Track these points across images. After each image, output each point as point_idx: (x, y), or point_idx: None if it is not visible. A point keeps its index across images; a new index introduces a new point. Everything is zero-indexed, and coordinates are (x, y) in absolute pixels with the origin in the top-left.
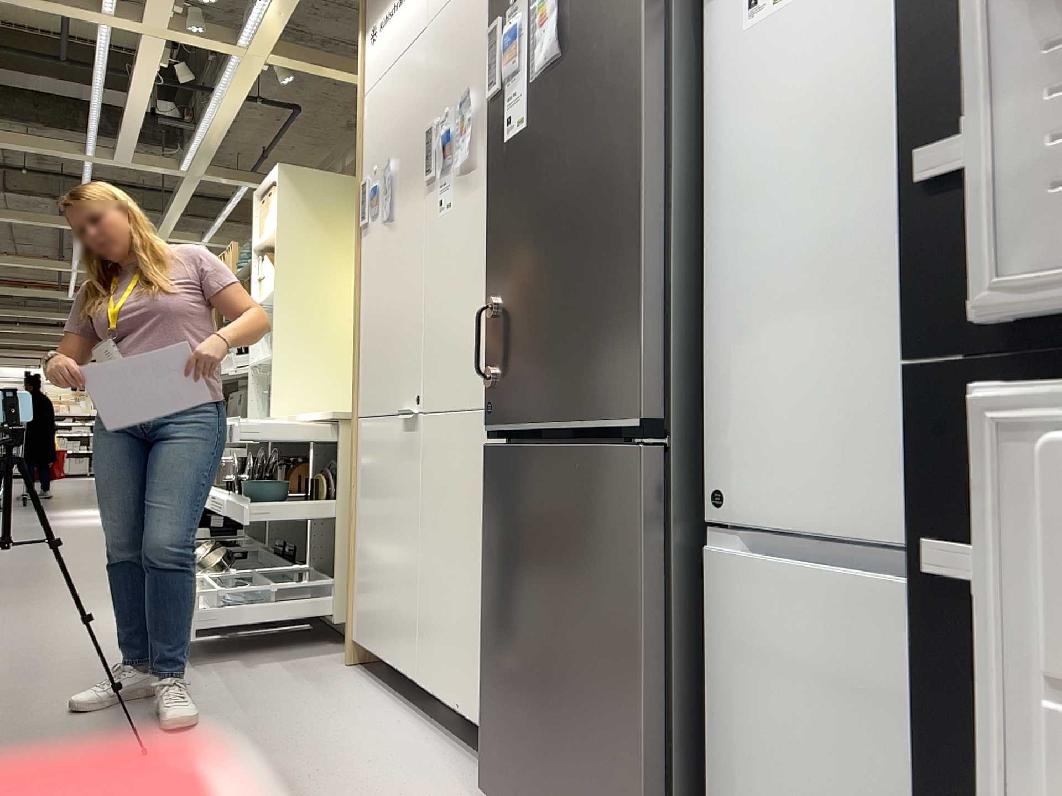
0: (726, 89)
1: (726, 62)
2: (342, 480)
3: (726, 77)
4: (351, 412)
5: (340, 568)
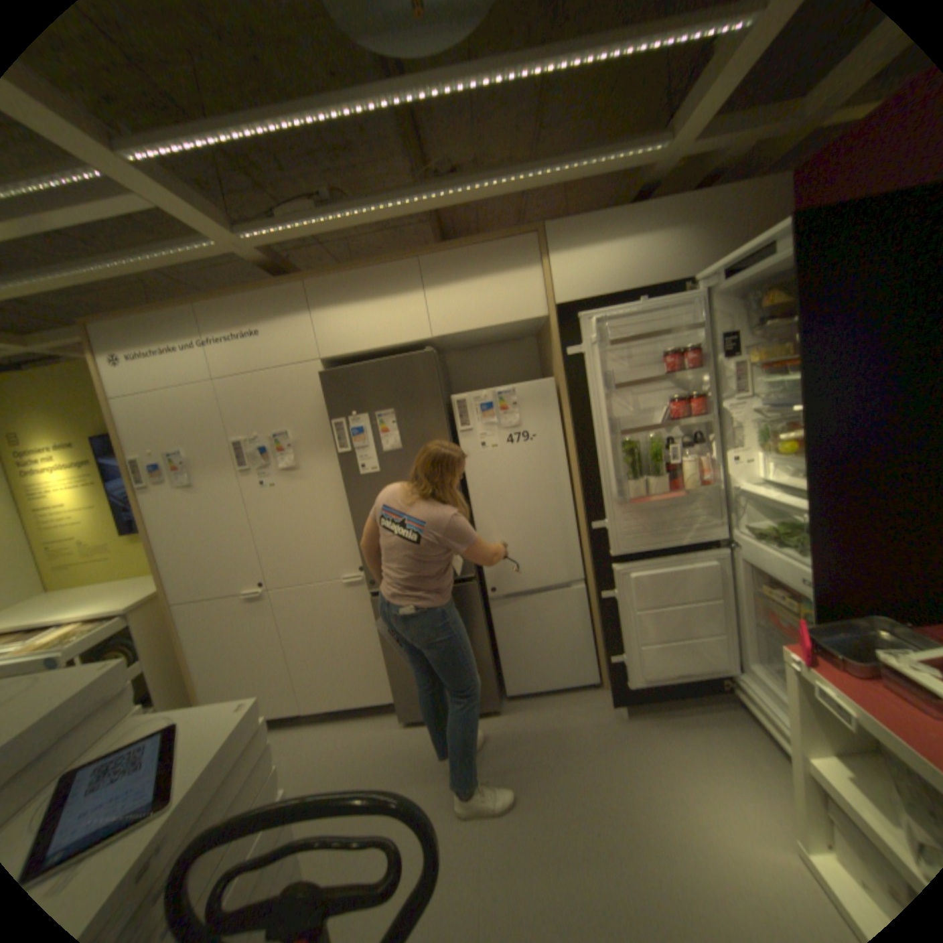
0: (473, 467)
1: (472, 459)
2: (141, 646)
3: (472, 464)
4: (129, 602)
5: (158, 698)
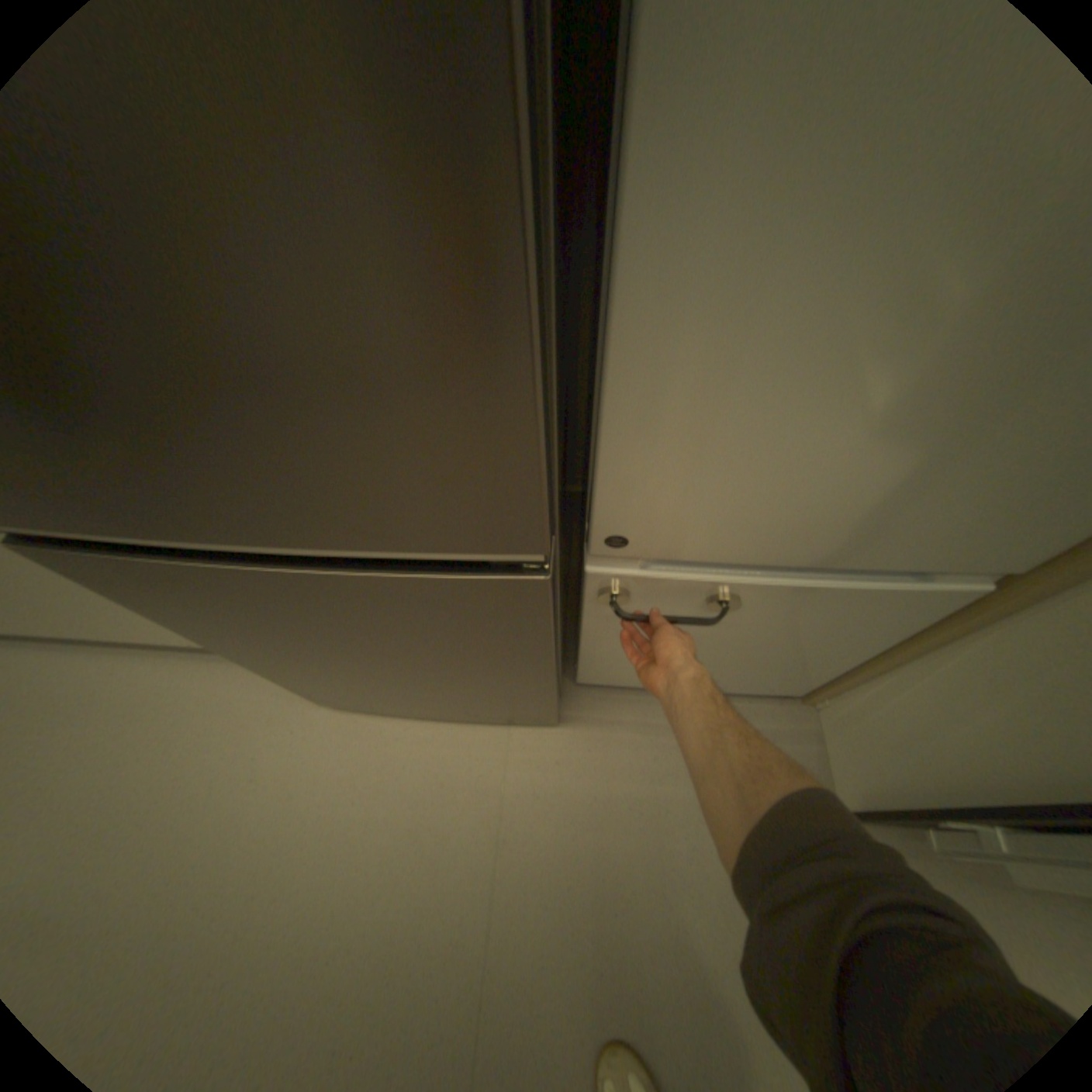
0: None
1: None
2: None
3: None
4: None
5: None
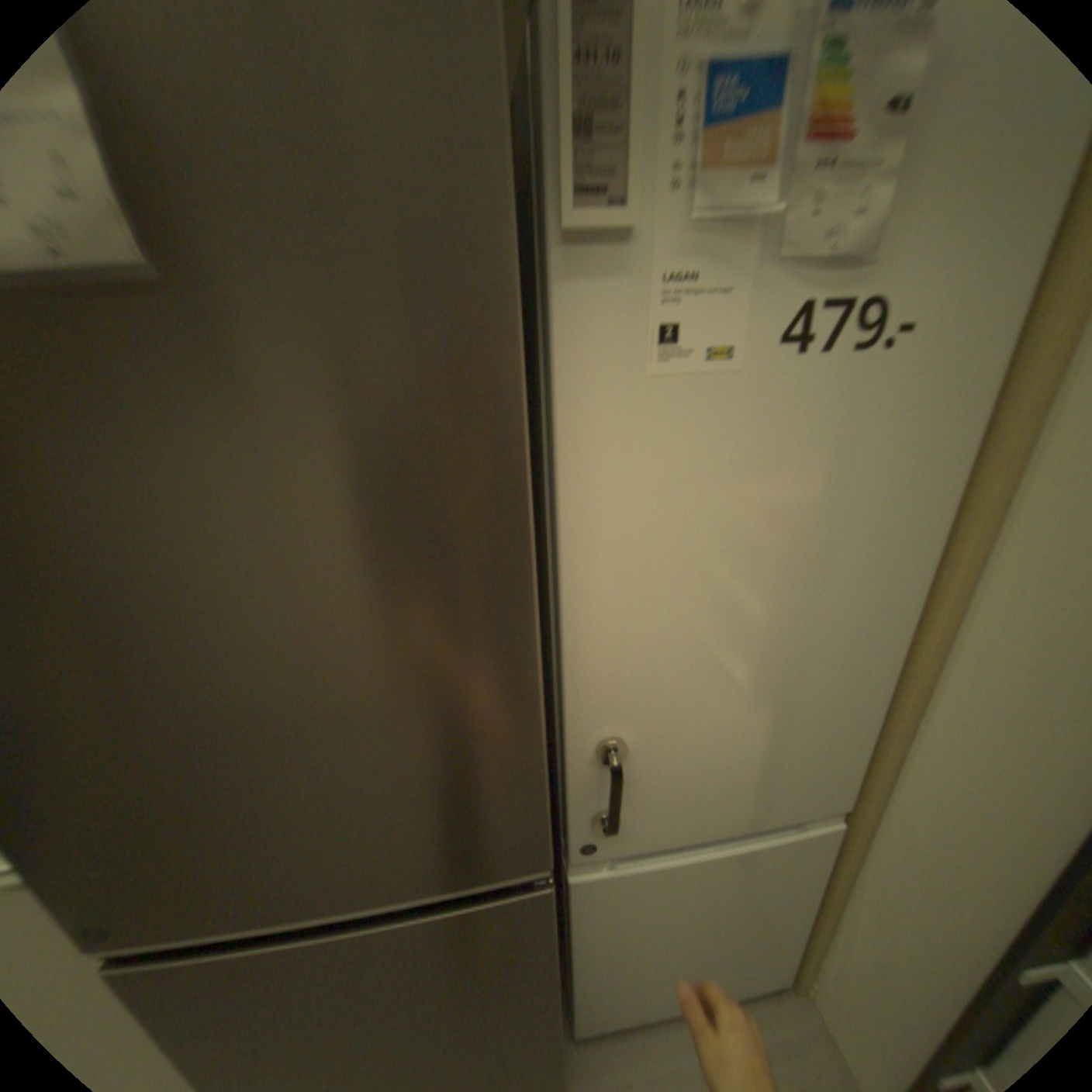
0: (598, 446)
1: (599, 403)
2: None
3: (599, 428)
4: None
5: None
